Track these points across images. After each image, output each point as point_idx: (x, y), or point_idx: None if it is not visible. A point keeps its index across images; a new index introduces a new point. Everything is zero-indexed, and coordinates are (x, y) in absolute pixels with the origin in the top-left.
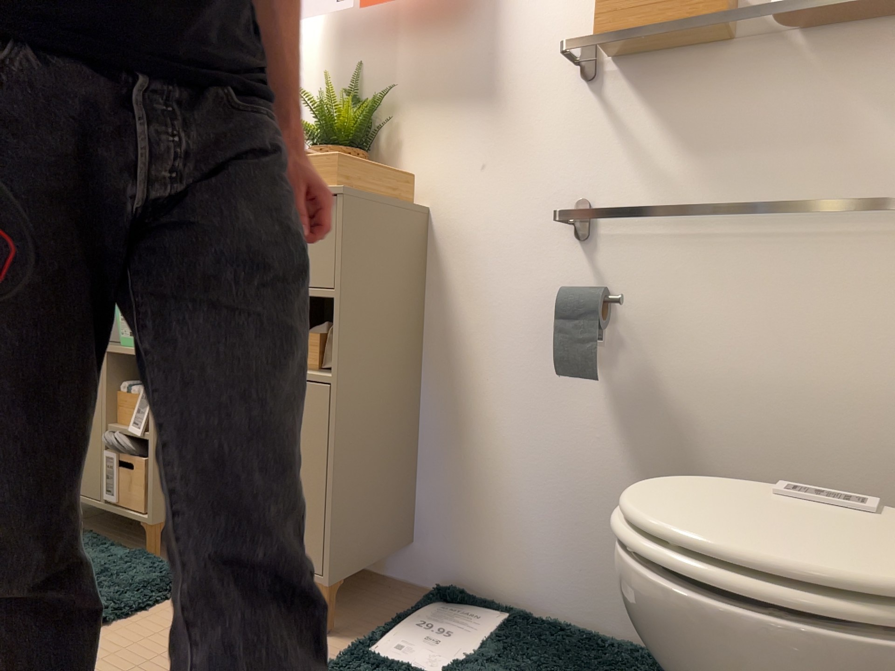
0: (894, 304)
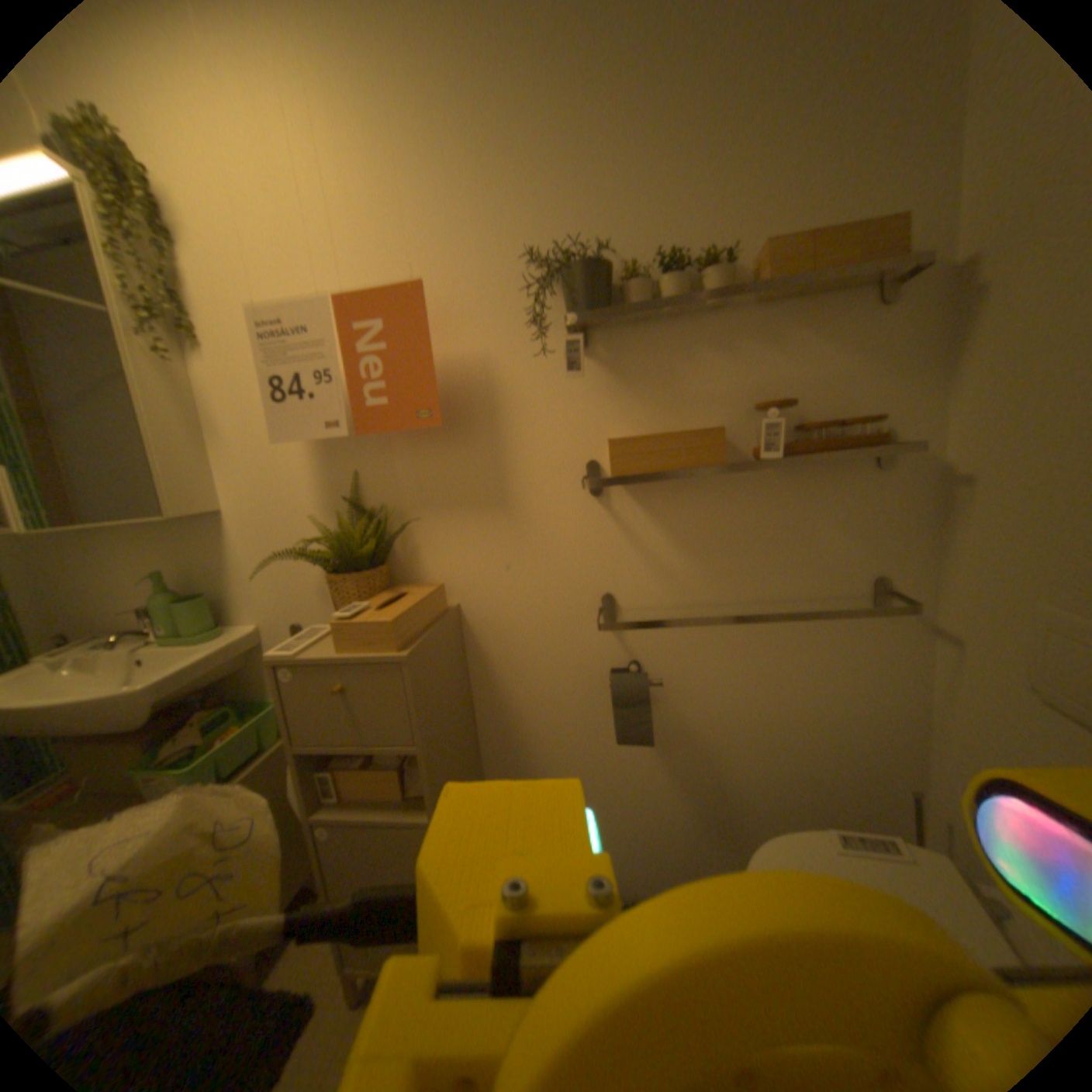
0: (861, 657)
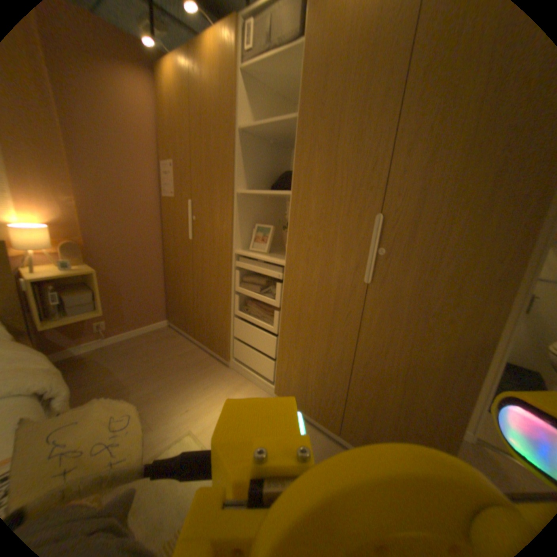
0: None
